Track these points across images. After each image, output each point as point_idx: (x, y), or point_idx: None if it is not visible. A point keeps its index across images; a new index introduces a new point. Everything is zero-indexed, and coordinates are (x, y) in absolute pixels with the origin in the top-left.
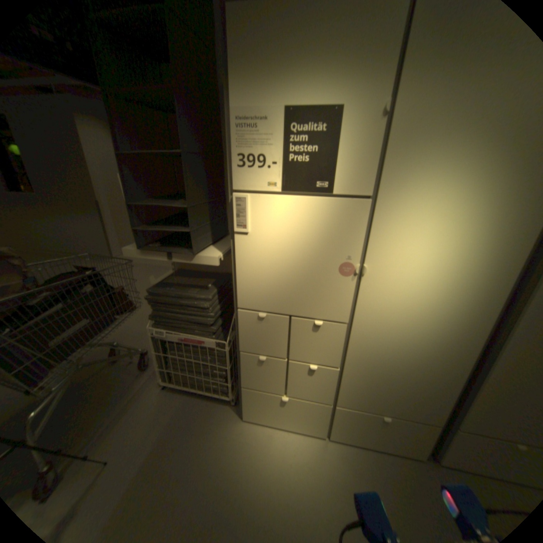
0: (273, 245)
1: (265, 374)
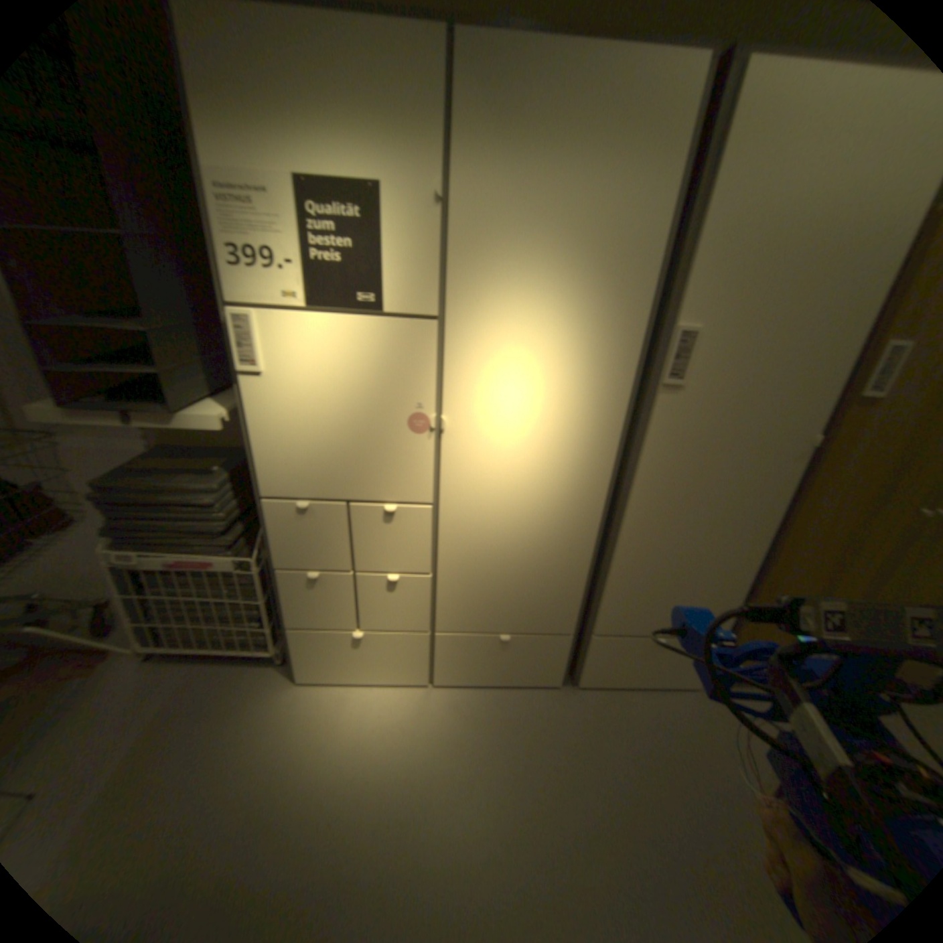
0: (303, 392)
1: (319, 600)
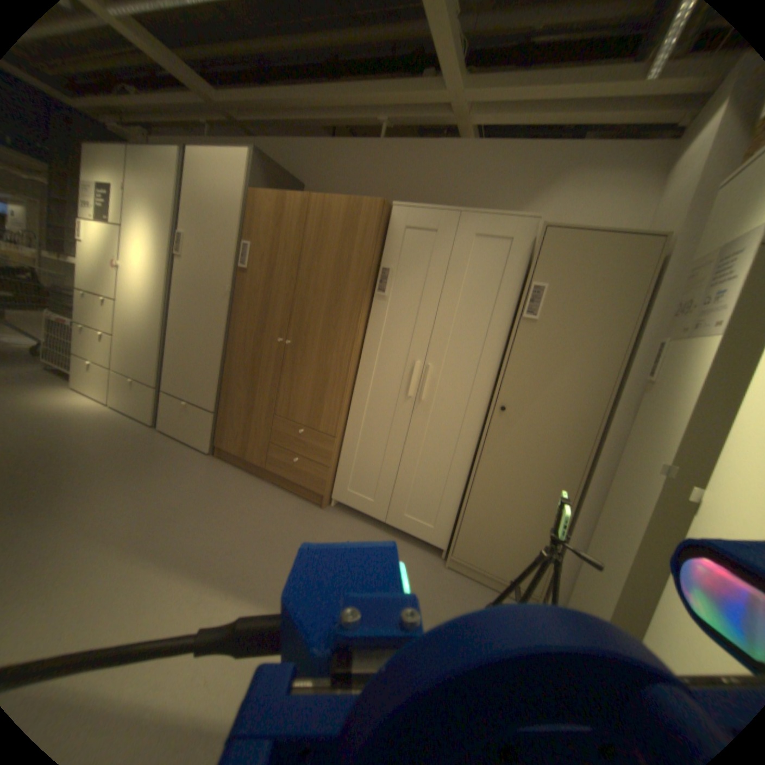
0: (87, 250)
1: (79, 343)
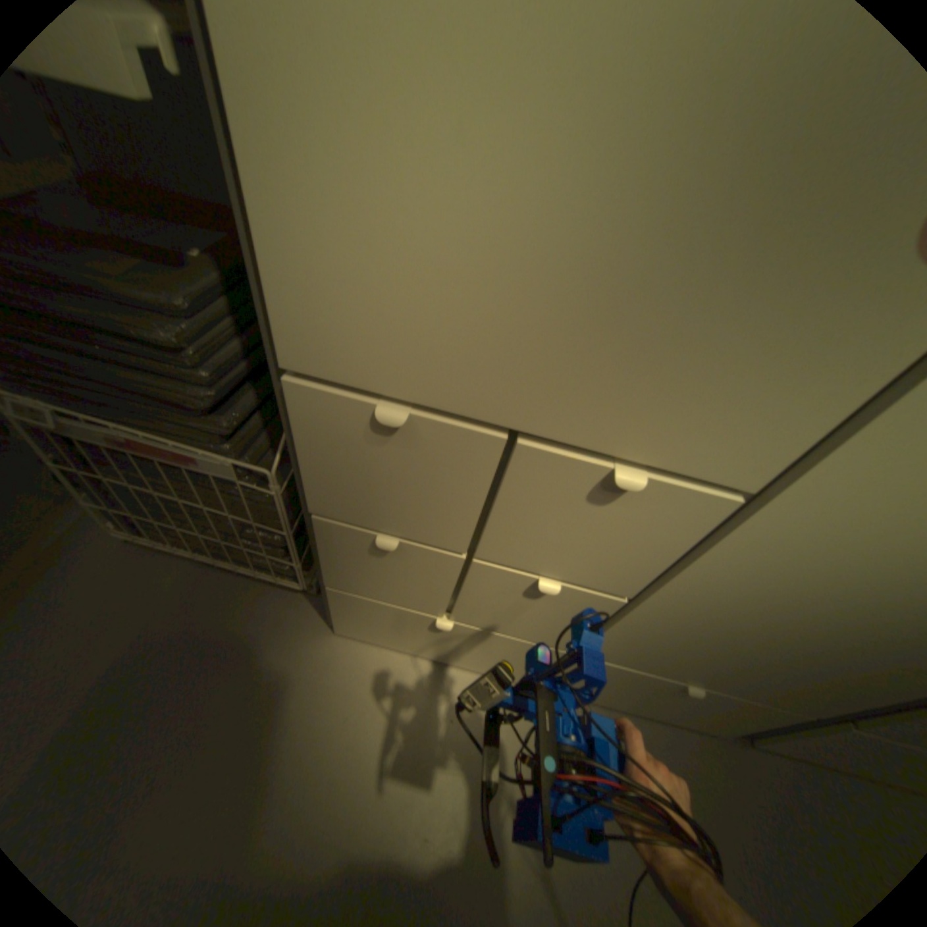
0: None
1: (395, 573)
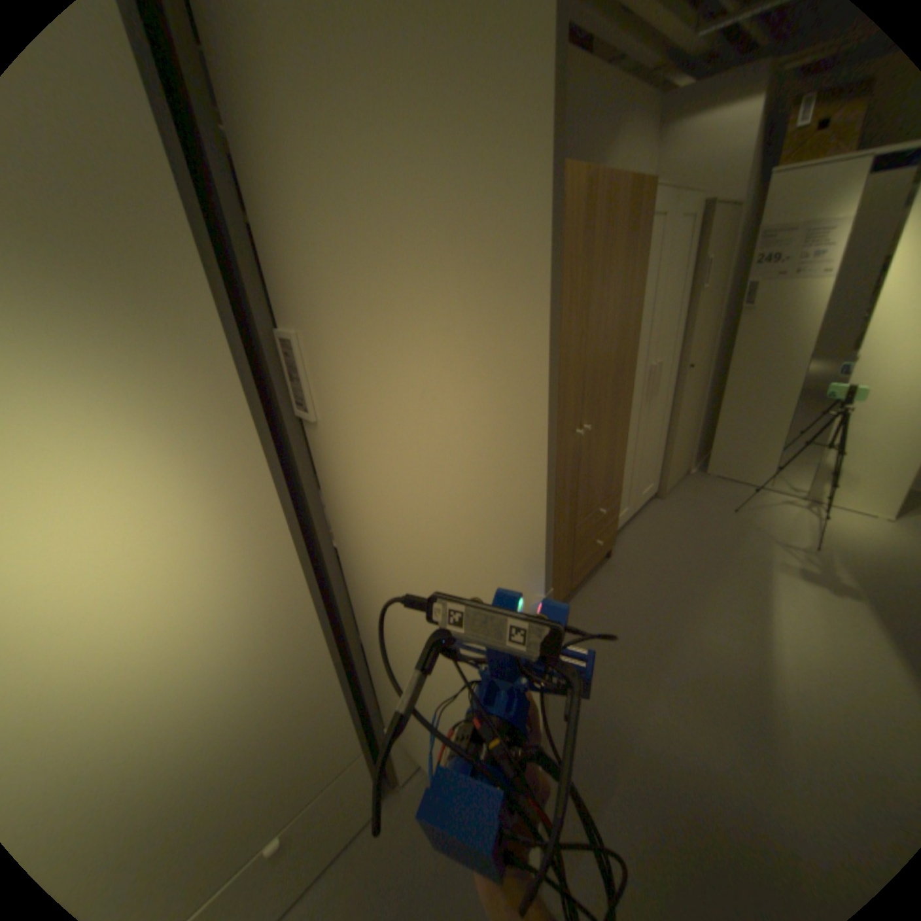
0: None
1: None
